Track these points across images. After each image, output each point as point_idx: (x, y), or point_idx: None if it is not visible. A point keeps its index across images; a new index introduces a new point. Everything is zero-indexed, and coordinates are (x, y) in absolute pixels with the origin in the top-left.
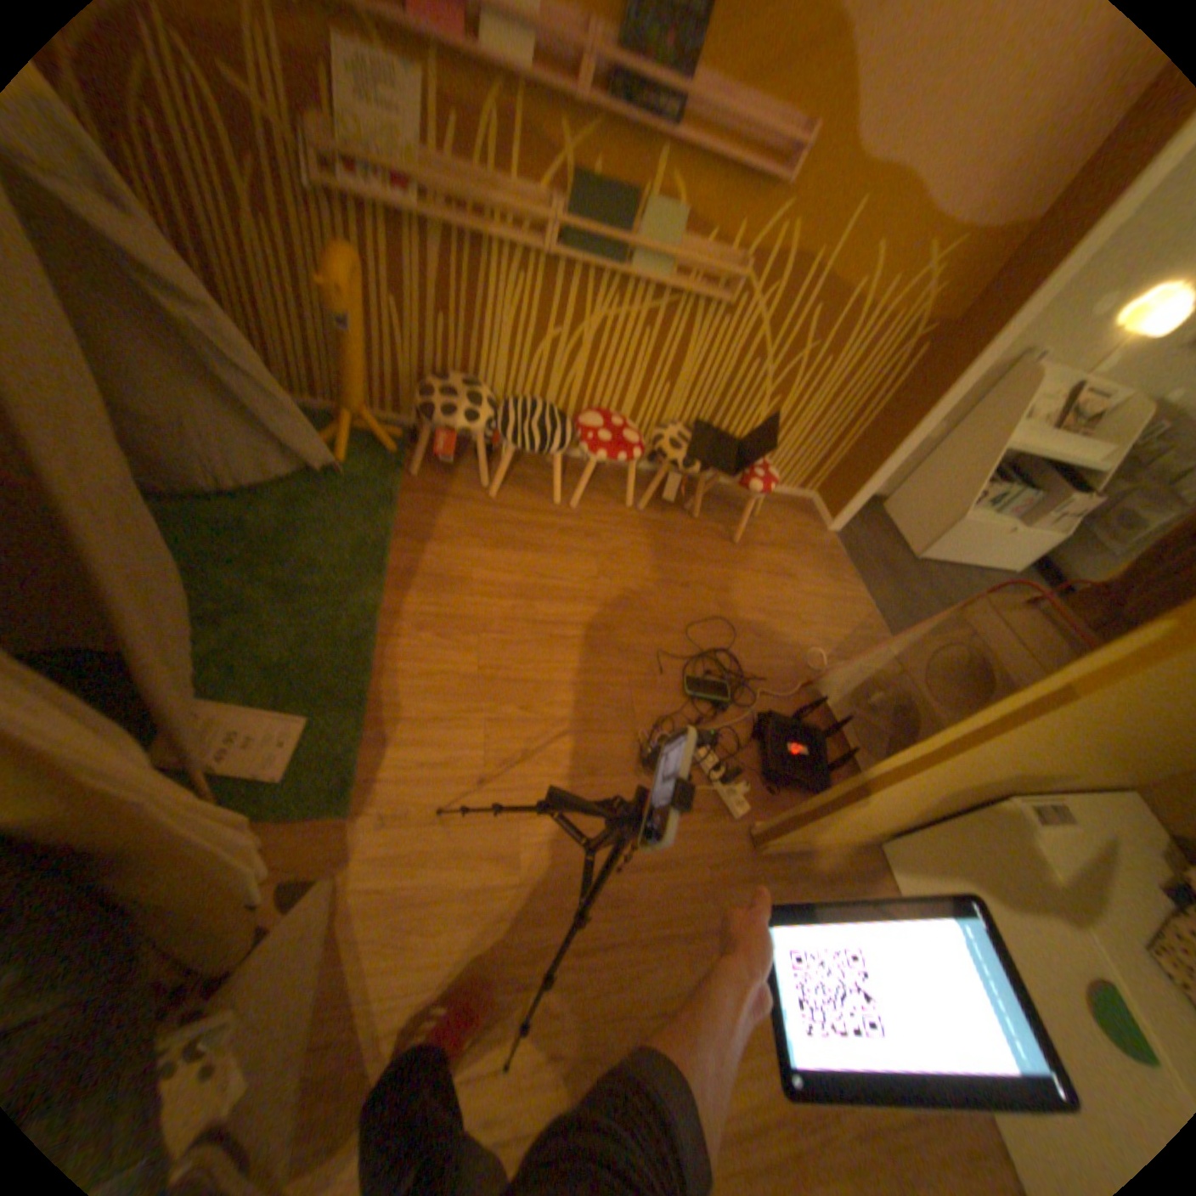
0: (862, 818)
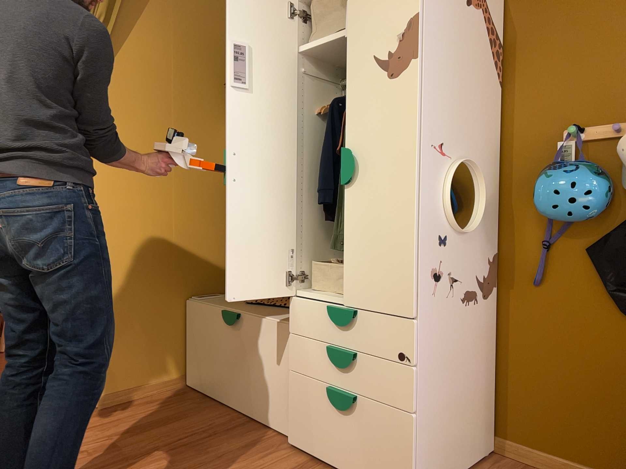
0: (121, 337)
